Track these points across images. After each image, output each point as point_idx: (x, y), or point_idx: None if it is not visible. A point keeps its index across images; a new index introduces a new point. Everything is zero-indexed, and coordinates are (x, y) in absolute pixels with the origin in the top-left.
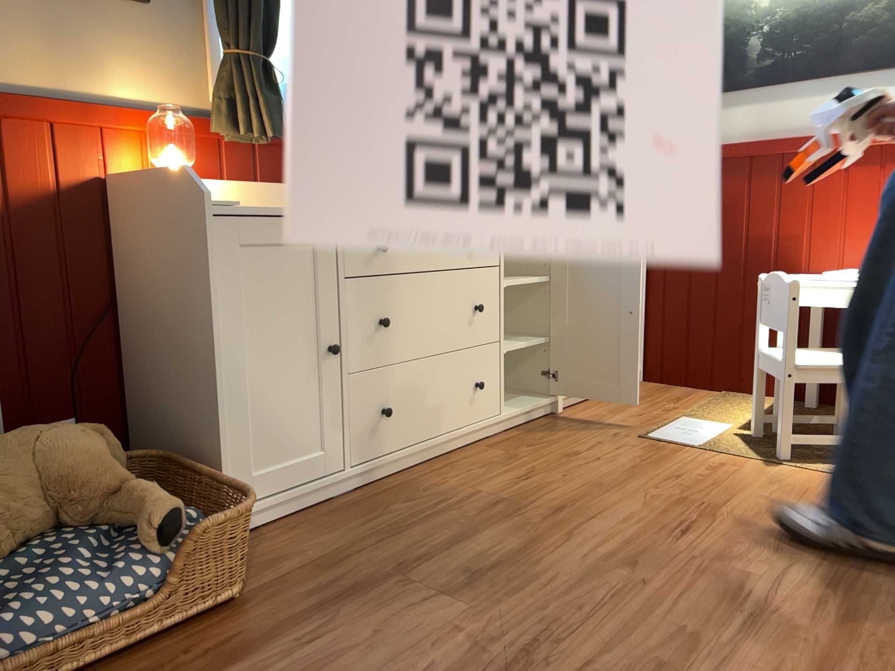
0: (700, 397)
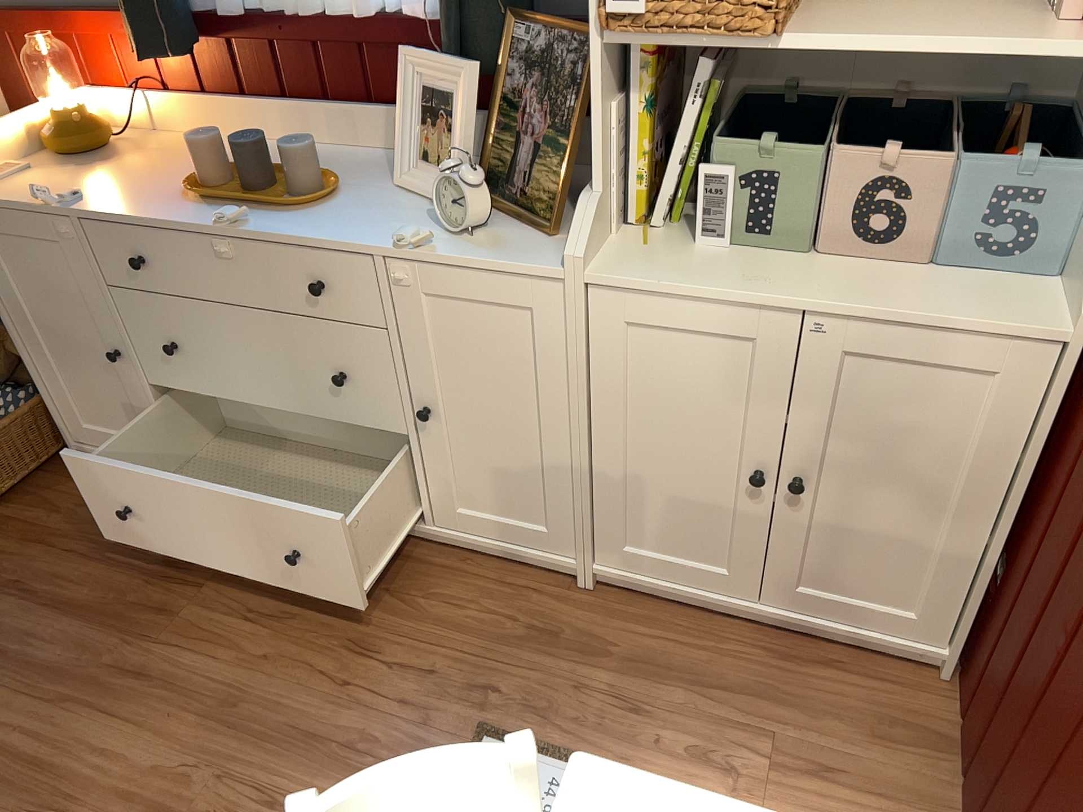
0: None
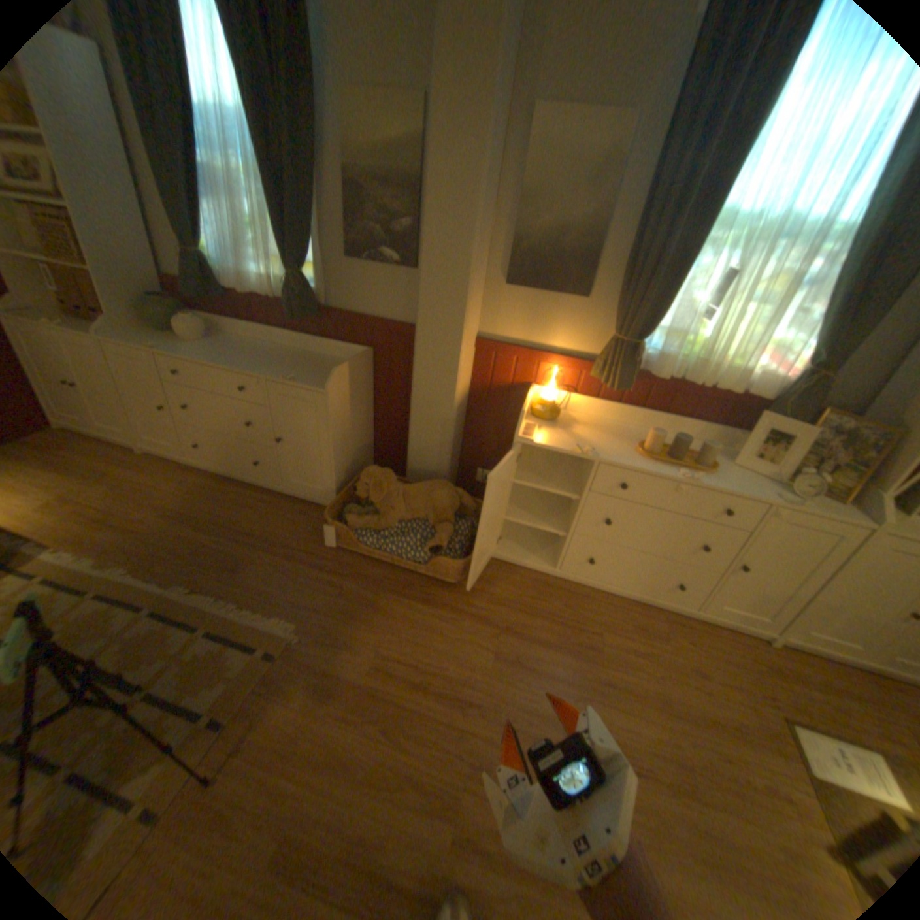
0: None
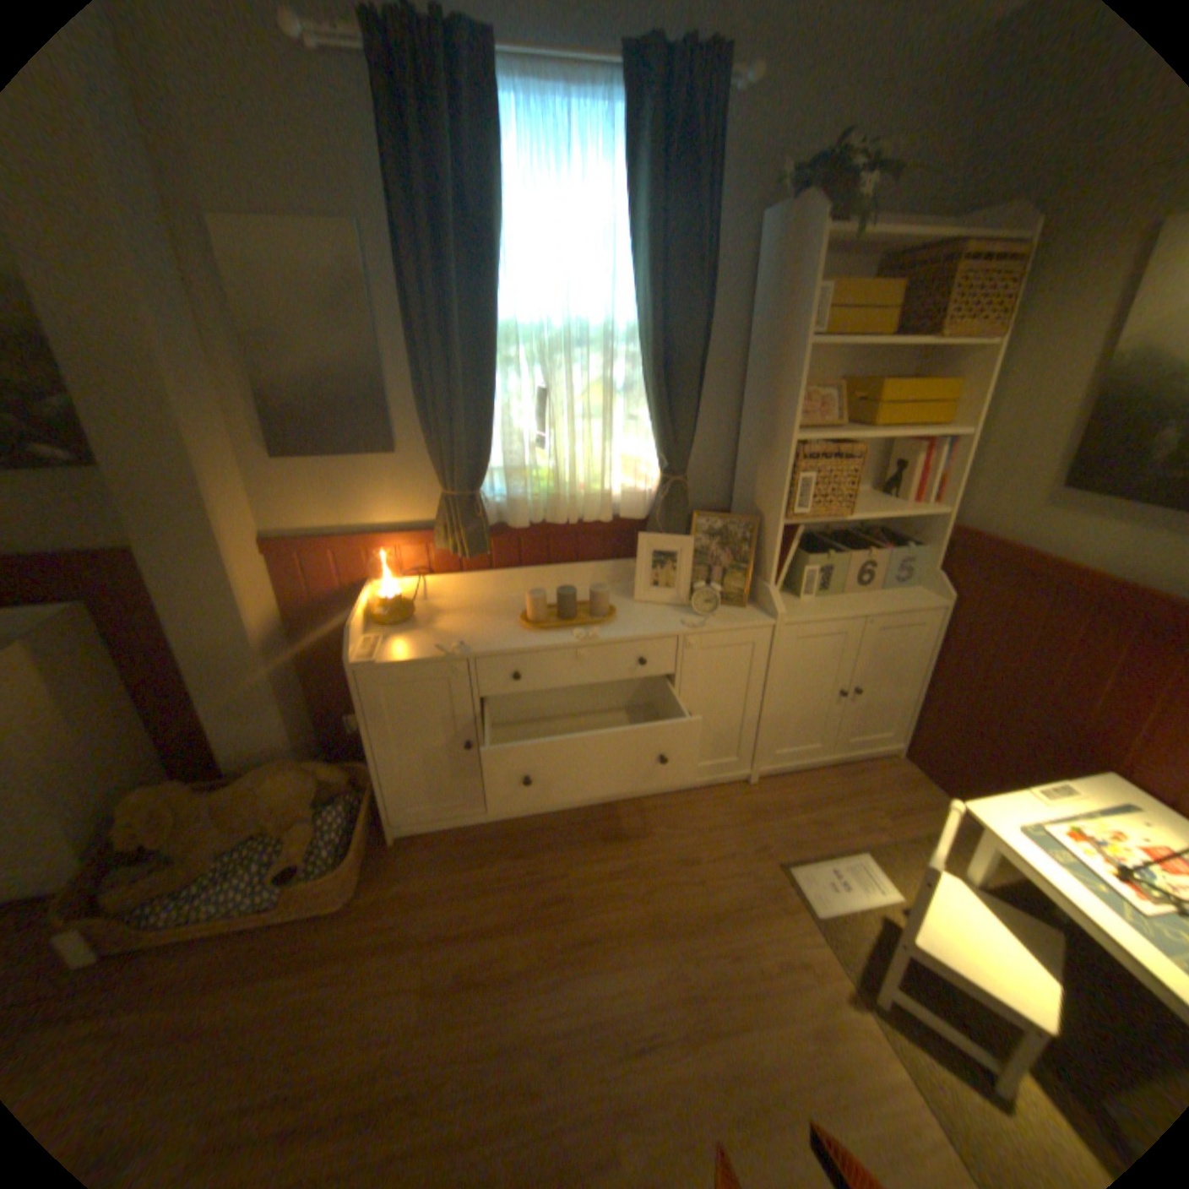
0: (937, 824)
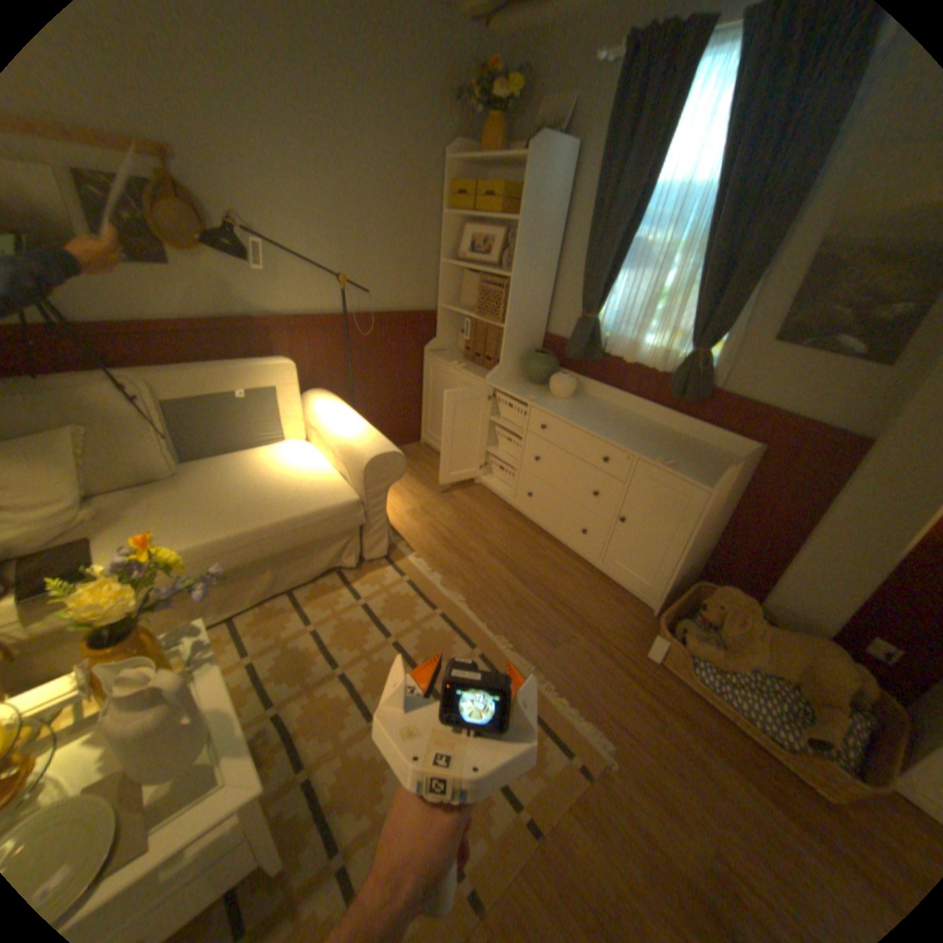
0: None
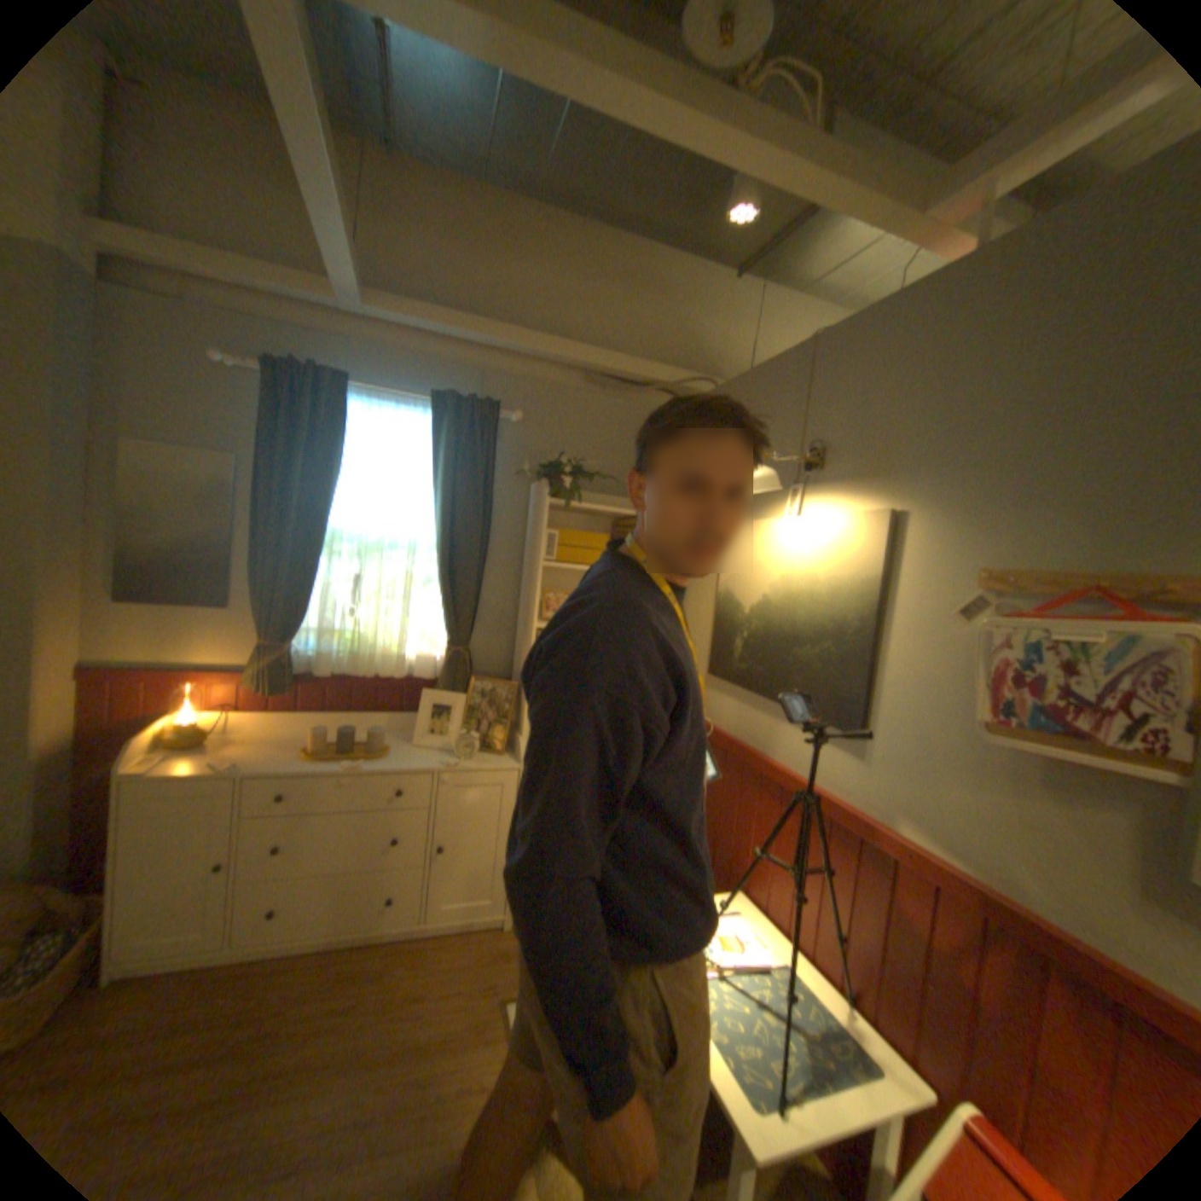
0: None
